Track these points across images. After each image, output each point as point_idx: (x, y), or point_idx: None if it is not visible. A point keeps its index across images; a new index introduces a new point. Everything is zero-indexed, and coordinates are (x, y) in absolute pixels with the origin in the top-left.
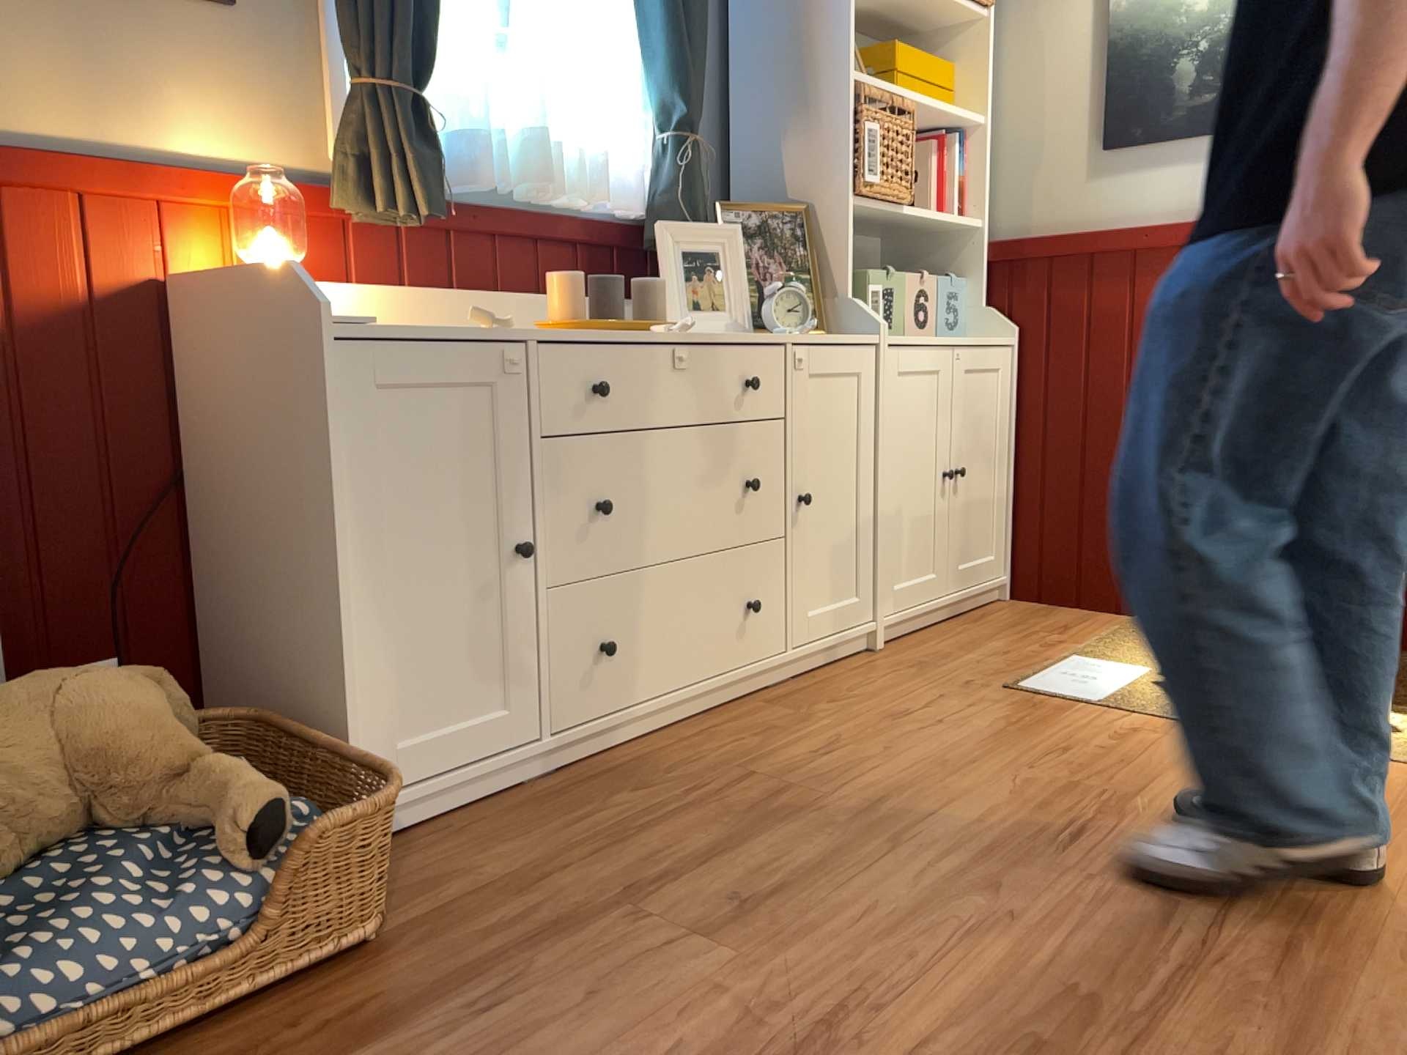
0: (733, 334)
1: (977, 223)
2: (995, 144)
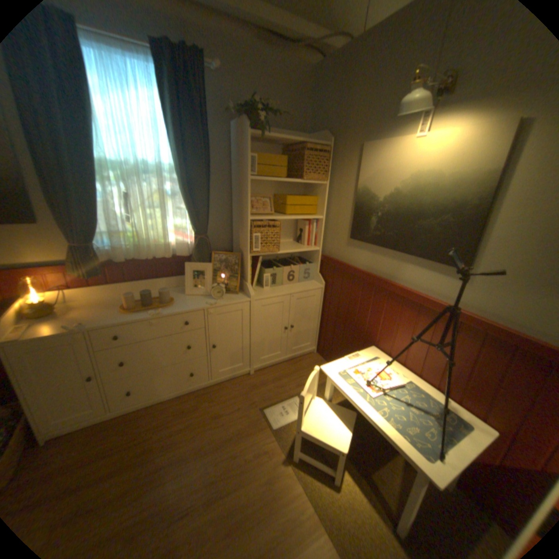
0: (184, 309)
1: (317, 249)
2: (327, 224)
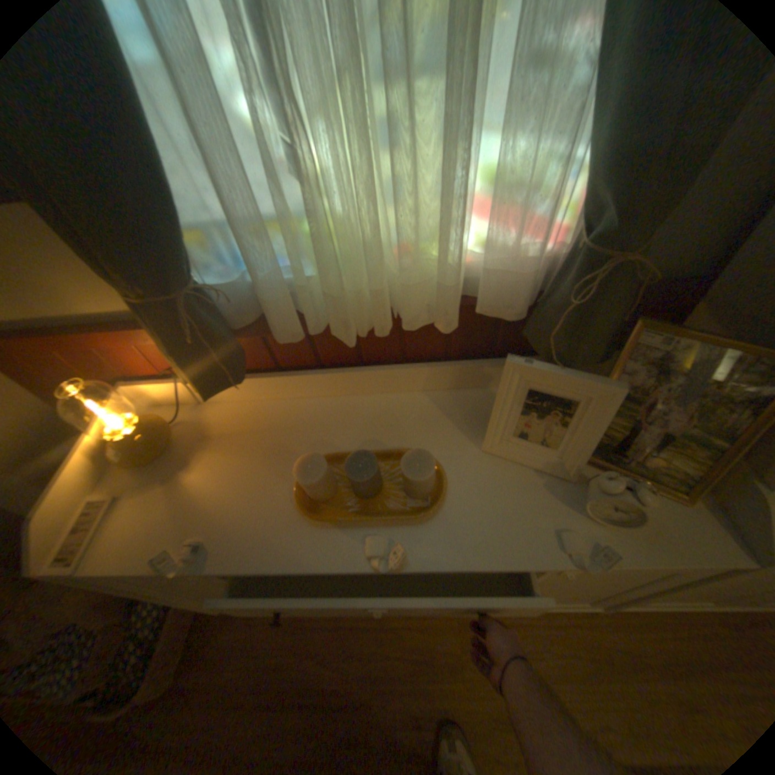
0: (480, 549)
1: None
2: None
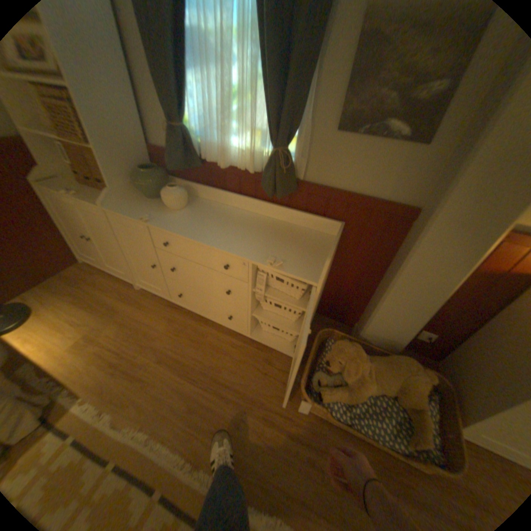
0: None
1: None
2: None
